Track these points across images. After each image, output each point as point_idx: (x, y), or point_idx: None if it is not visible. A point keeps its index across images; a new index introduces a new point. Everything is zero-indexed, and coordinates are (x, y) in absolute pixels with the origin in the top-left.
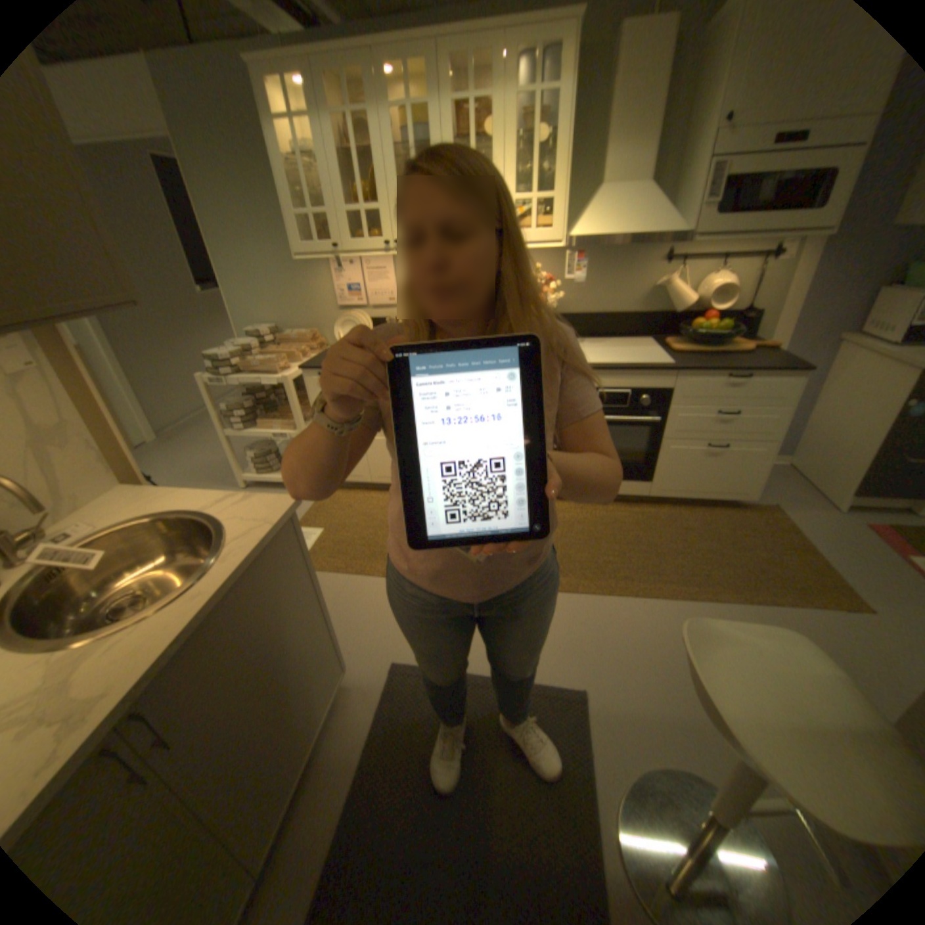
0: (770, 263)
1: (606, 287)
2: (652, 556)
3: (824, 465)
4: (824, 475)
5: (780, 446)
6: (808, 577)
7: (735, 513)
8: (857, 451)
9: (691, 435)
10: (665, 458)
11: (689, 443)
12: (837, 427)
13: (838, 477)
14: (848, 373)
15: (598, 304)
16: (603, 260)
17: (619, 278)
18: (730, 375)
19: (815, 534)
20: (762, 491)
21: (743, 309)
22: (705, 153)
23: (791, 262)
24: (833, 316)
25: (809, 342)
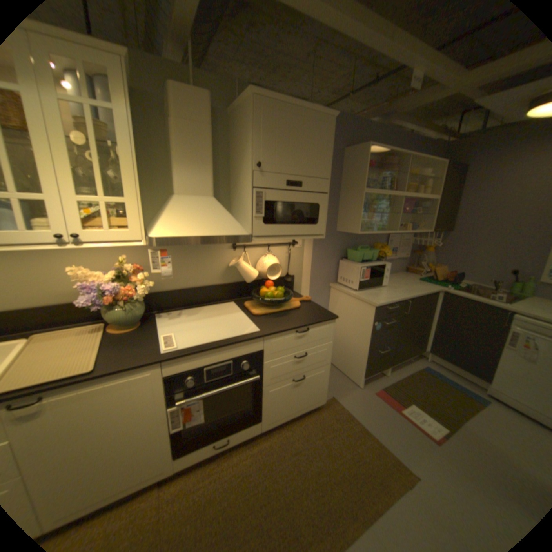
0: (291, 249)
1: (191, 268)
2: (283, 511)
3: (342, 358)
4: (344, 364)
5: (329, 366)
6: (377, 464)
7: (316, 417)
8: (357, 350)
9: (281, 378)
10: (267, 400)
11: (280, 384)
12: (342, 336)
13: (352, 366)
14: (338, 305)
15: (187, 281)
16: (185, 249)
17: (200, 261)
18: (296, 331)
19: (359, 415)
20: (326, 396)
21: (283, 276)
22: (246, 184)
23: (300, 248)
24: (324, 275)
25: (317, 290)
